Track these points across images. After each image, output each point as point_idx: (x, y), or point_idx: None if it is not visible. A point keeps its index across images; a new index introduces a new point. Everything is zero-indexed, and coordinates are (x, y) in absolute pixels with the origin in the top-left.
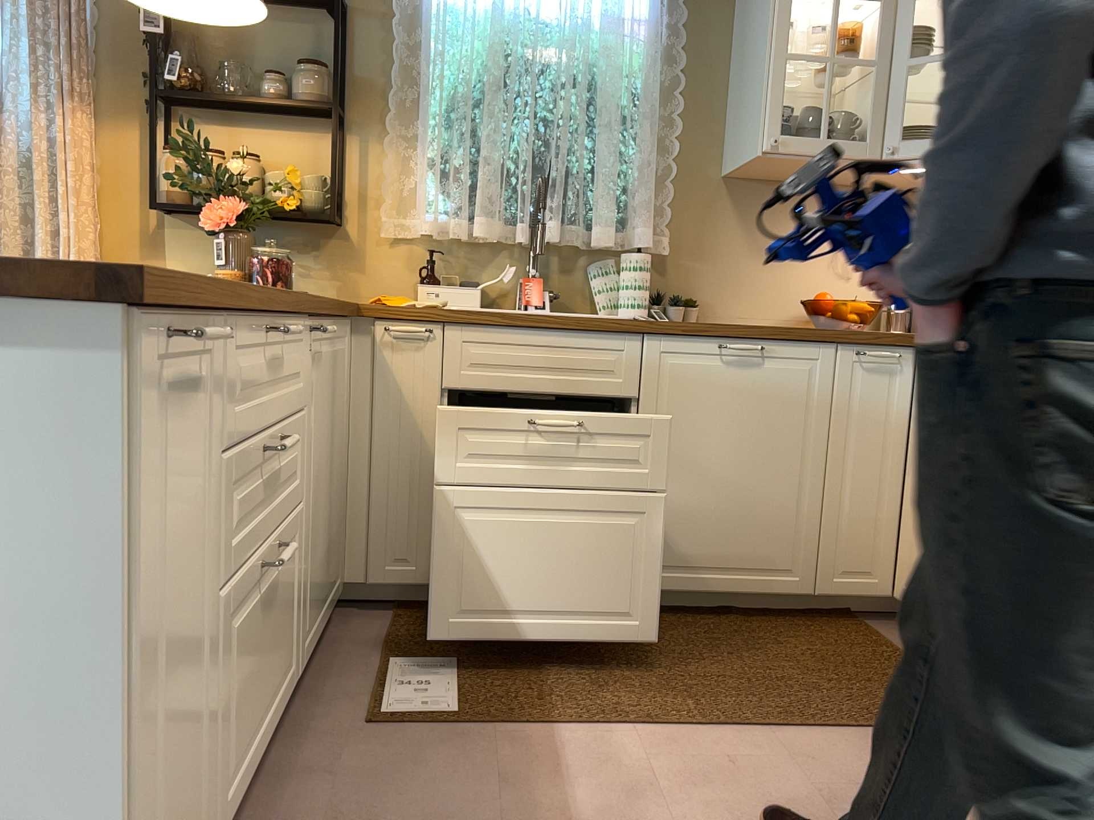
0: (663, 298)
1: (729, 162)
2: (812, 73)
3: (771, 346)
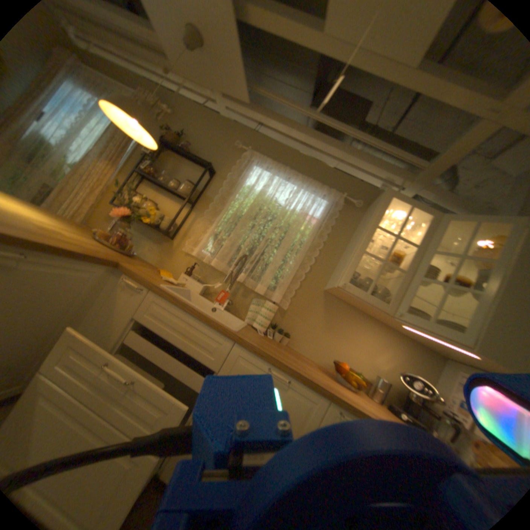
0: (276, 328)
1: (328, 286)
2: (378, 268)
3: (295, 384)
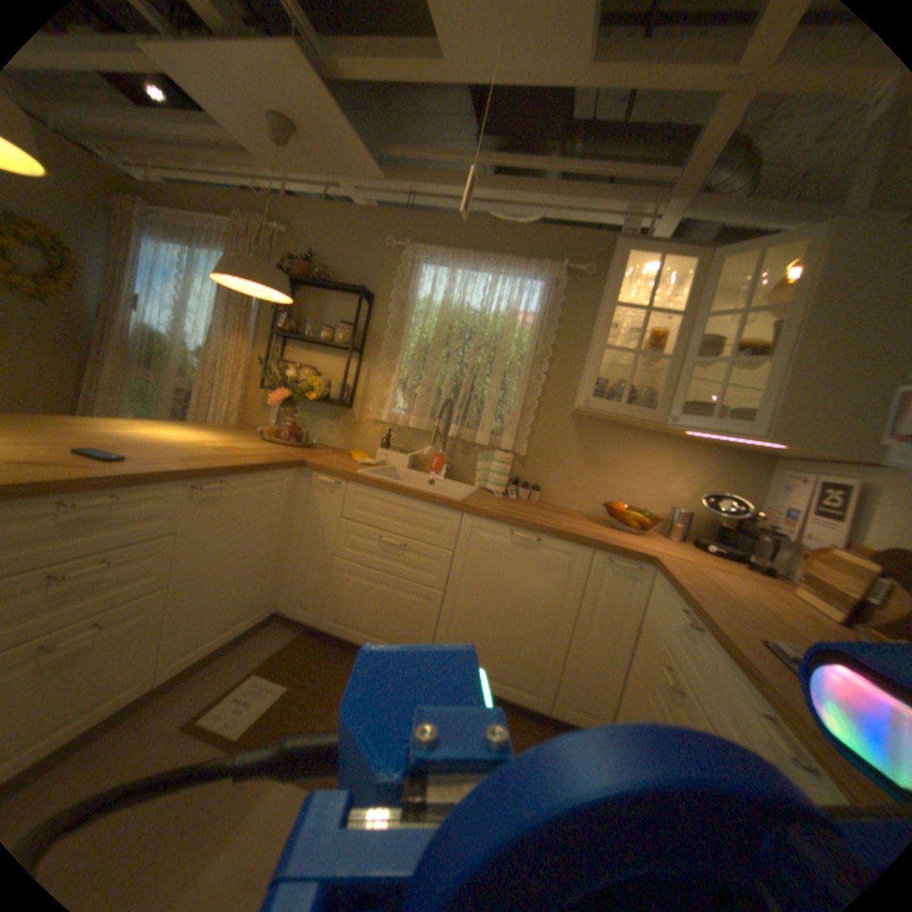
0: (518, 482)
1: (574, 406)
2: (643, 357)
3: (545, 540)
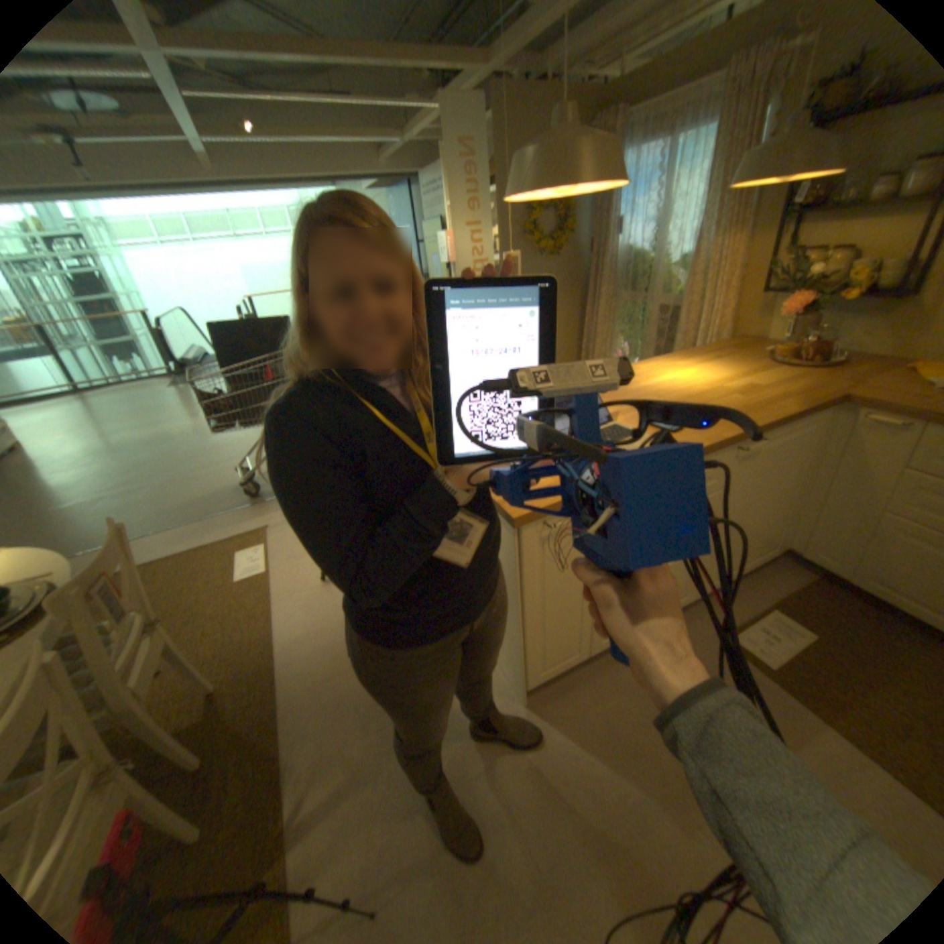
0: None
1: None
2: None
3: None
